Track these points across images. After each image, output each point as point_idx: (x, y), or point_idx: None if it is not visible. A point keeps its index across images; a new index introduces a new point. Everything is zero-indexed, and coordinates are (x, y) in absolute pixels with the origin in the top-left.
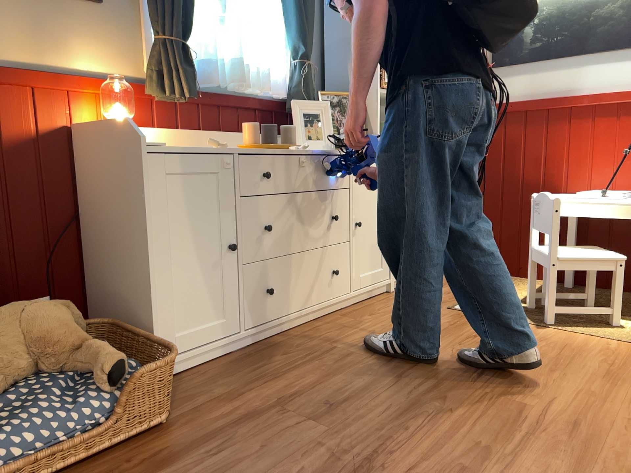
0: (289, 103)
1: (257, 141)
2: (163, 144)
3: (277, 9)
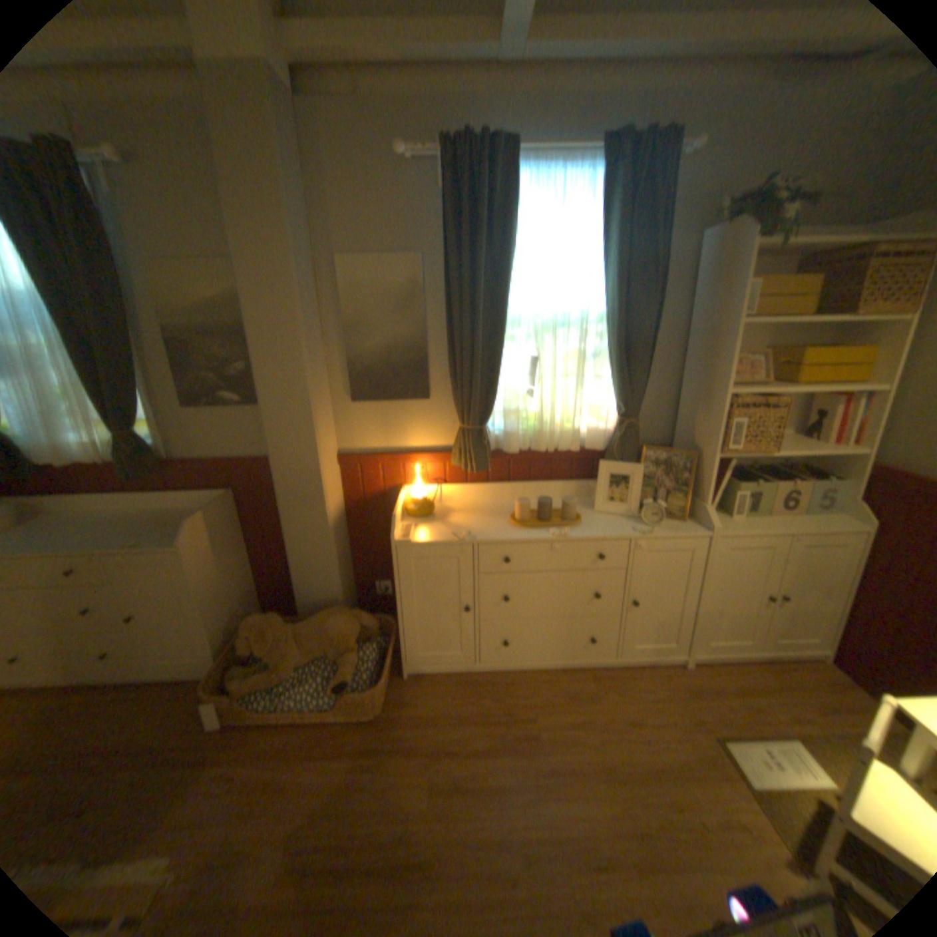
0: (607, 456)
1: (524, 517)
2: (411, 540)
3: (603, 365)
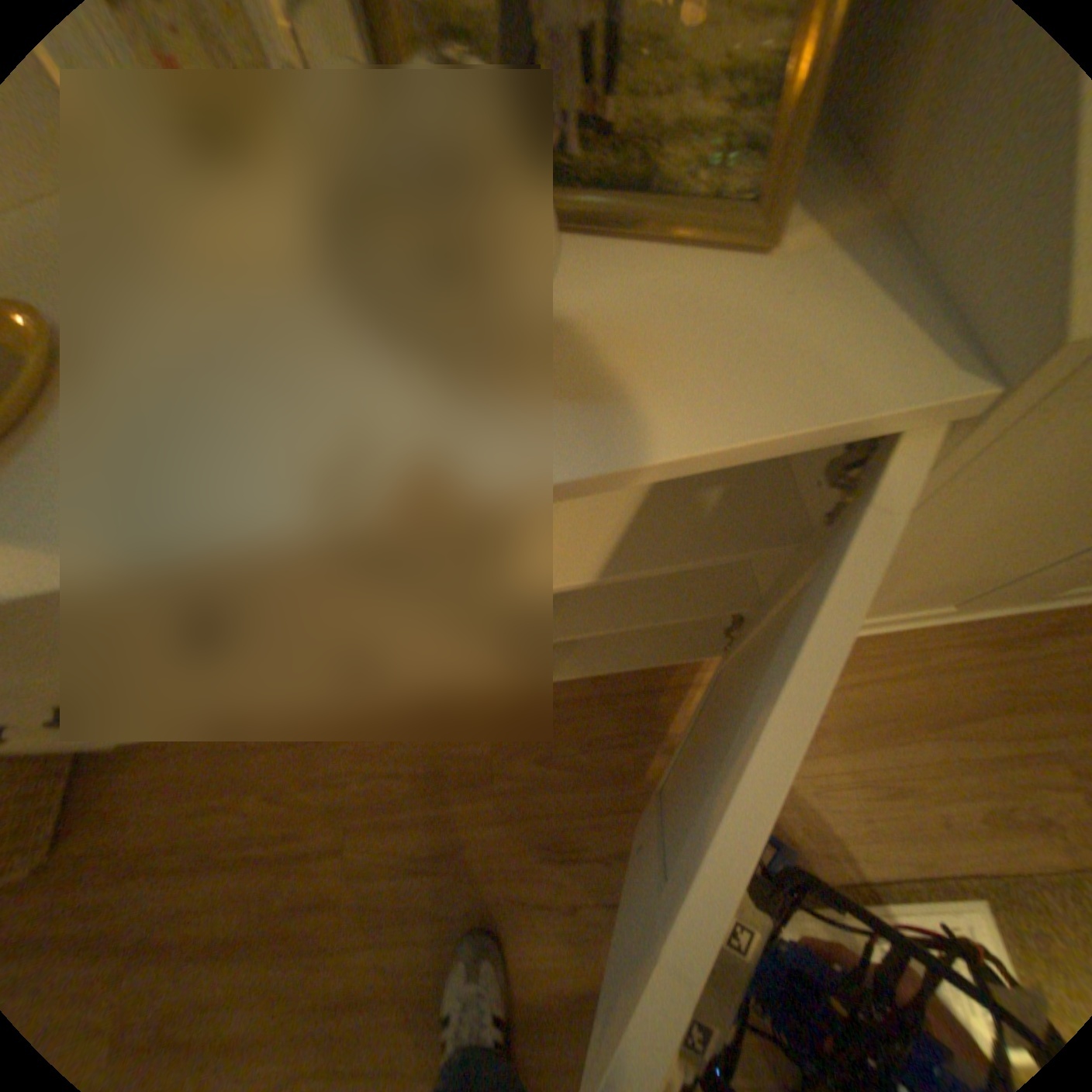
0: None
1: None
2: None
3: None
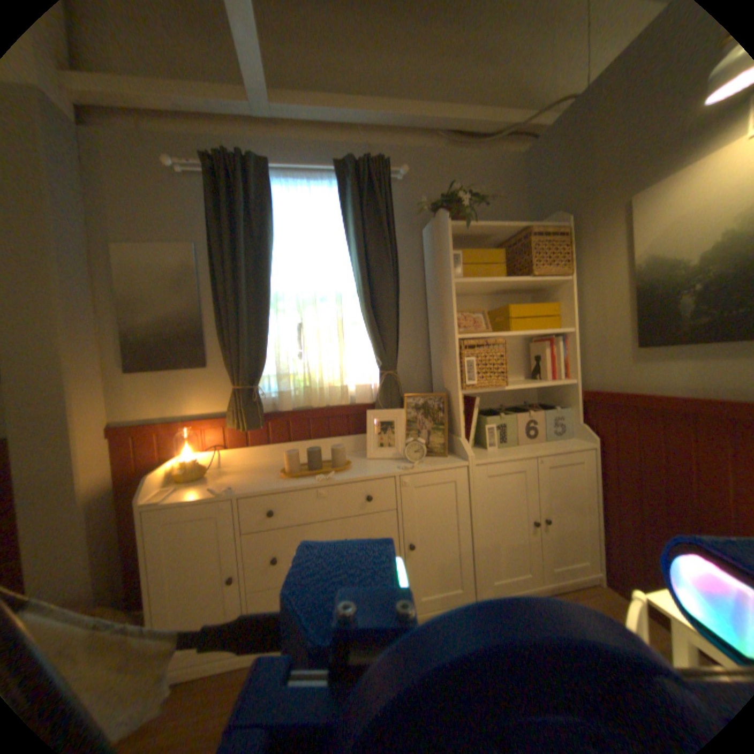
0: (376, 407)
1: (295, 467)
2: (161, 501)
3: (361, 329)
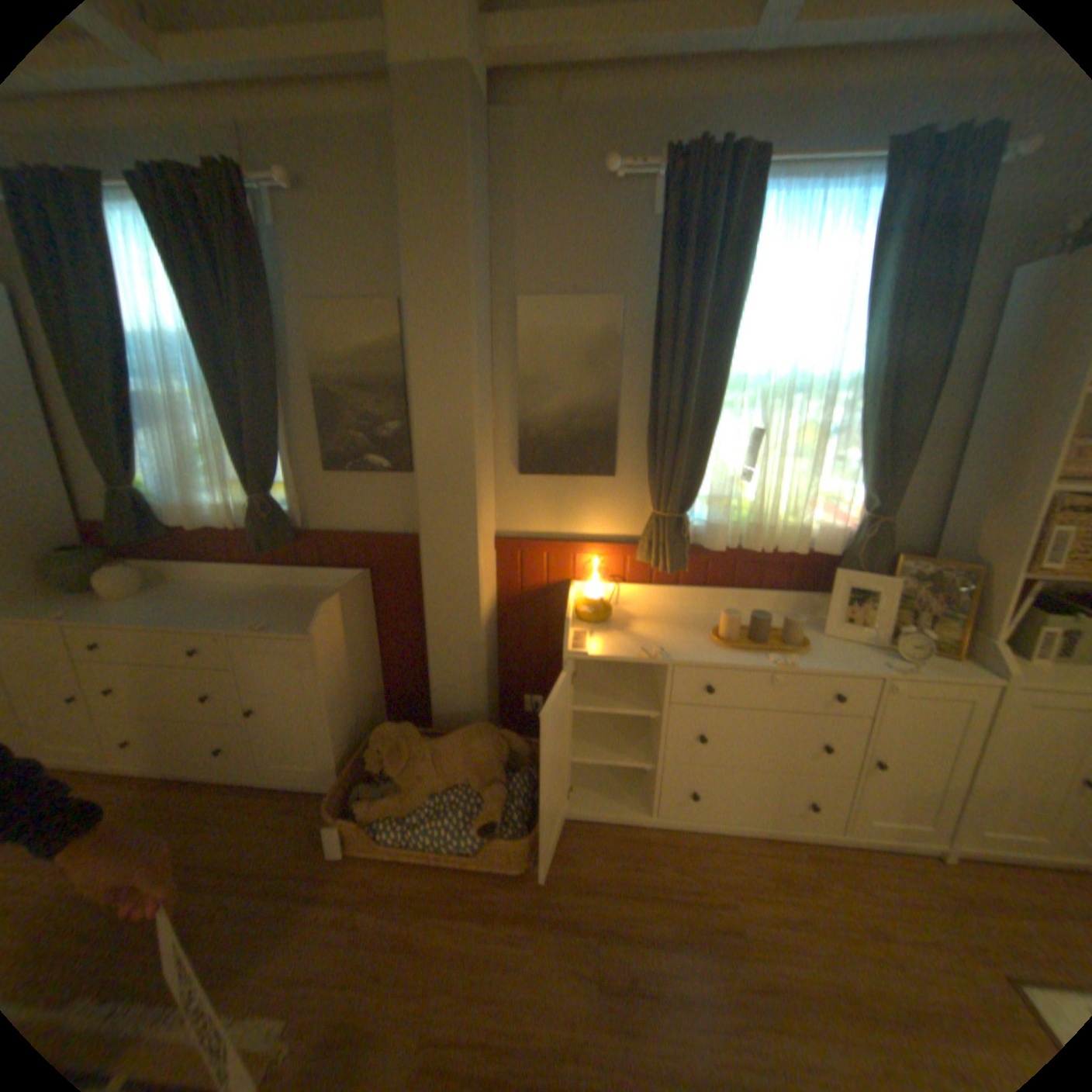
0: (844, 562)
1: (733, 635)
2: (588, 651)
3: (852, 443)
